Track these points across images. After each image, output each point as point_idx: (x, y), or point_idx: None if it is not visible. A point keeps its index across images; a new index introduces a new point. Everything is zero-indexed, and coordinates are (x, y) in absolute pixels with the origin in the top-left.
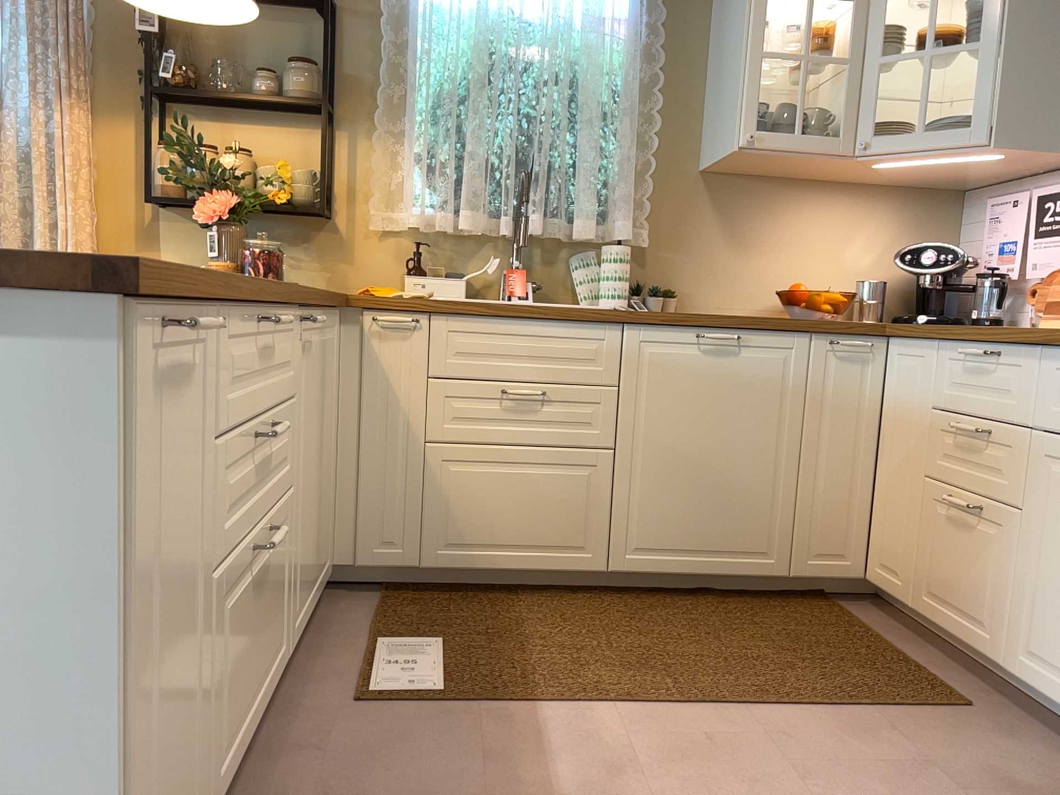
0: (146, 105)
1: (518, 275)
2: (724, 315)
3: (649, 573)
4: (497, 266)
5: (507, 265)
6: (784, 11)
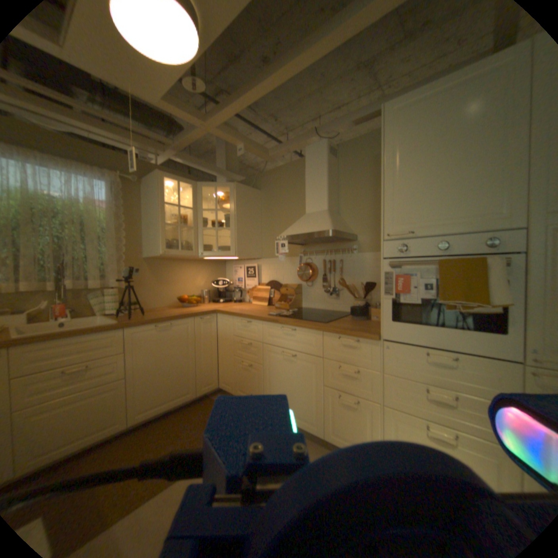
0: None
1: (58, 310)
2: (162, 317)
3: (144, 421)
4: (44, 305)
5: (50, 304)
6: (166, 206)
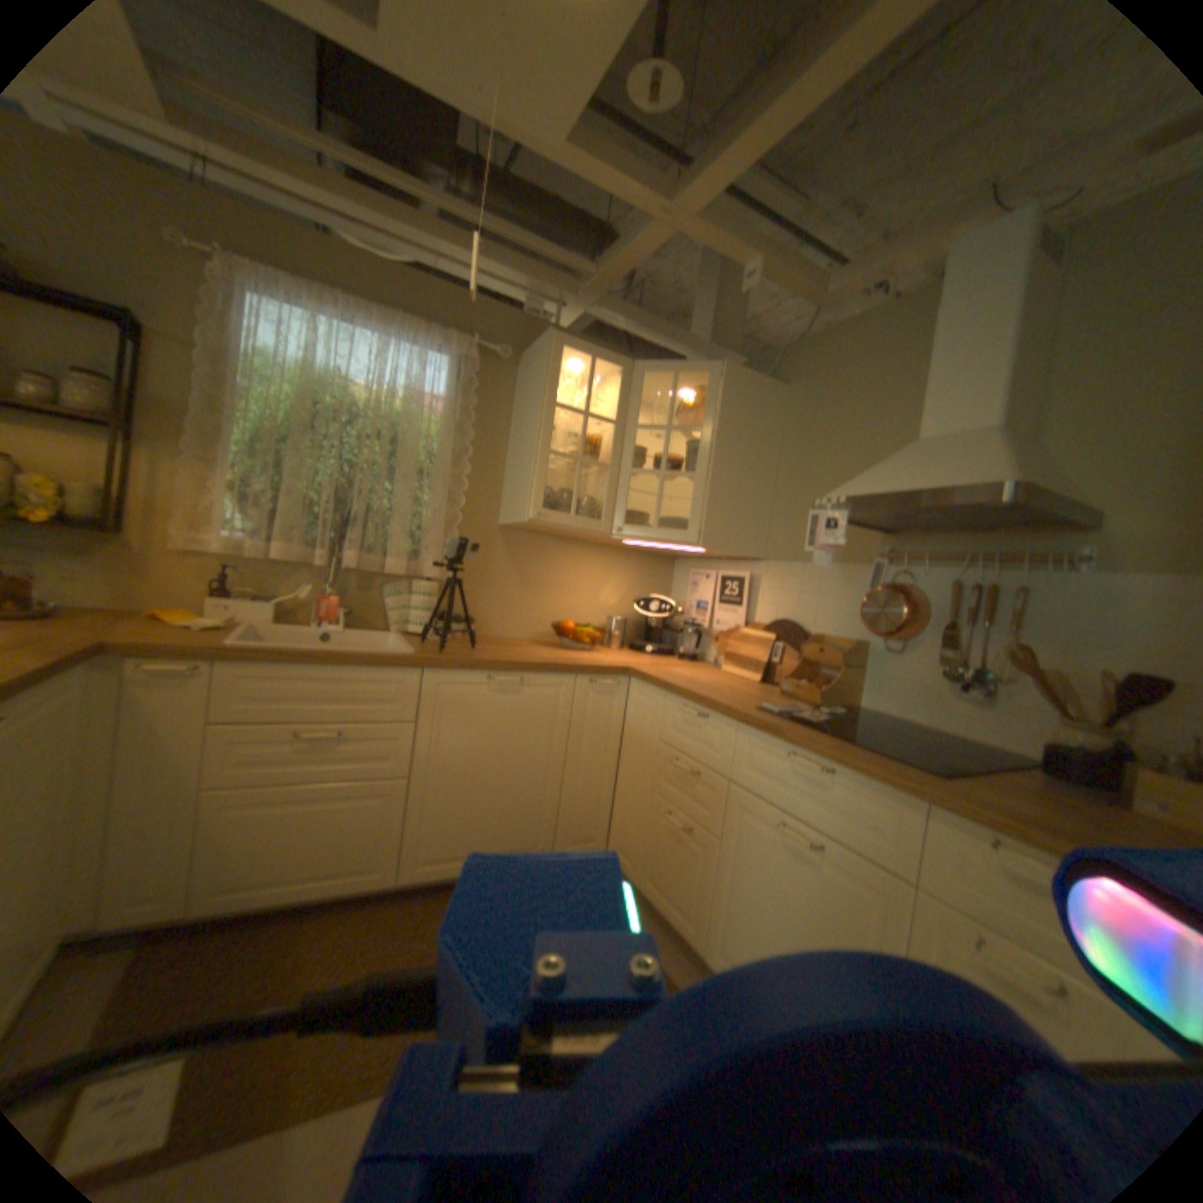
0: None
1: (328, 605)
2: (508, 658)
3: (434, 881)
4: (310, 592)
5: (319, 592)
6: (564, 415)
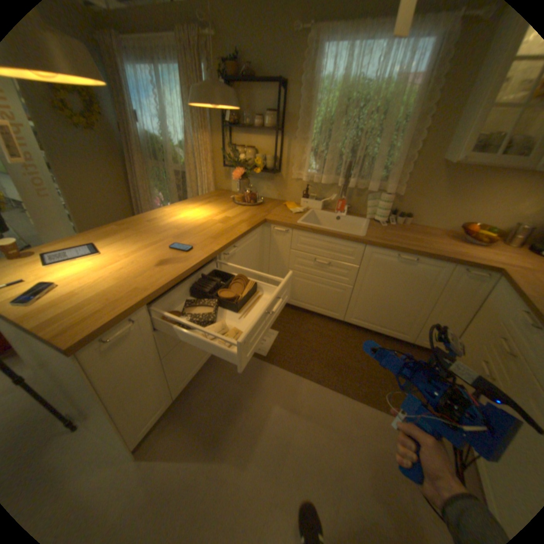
0: (224, 128)
1: (342, 204)
2: (415, 247)
3: (358, 326)
4: (337, 196)
5: (341, 196)
6: None
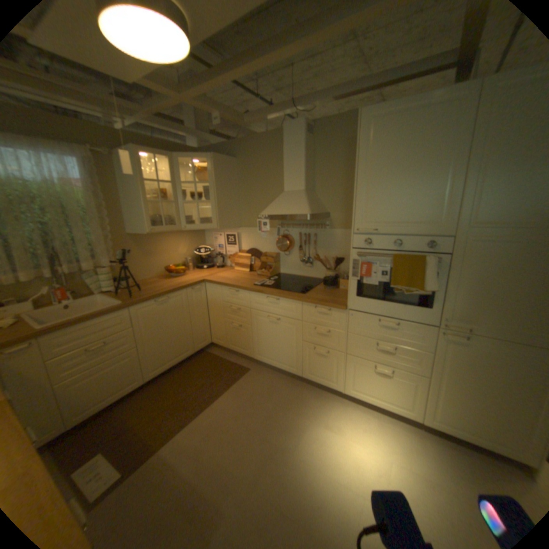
0: None
1: (59, 293)
2: (158, 291)
3: (156, 376)
4: (42, 289)
5: (47, 288)
6: (140, 176)
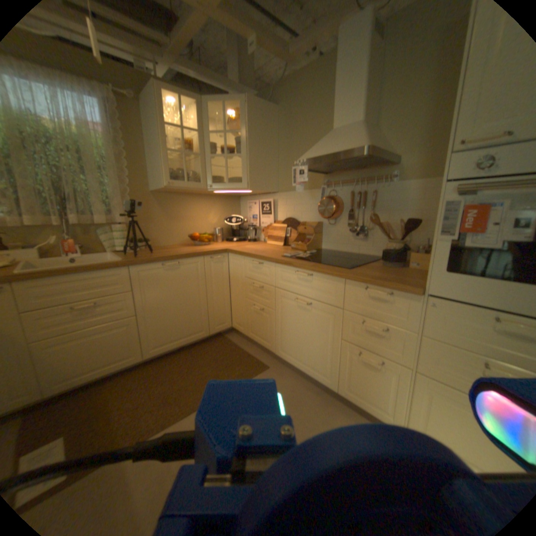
0: None
1: (67, 244)
2: (169, 255)
3: (158, 355)
4: (53, 239)
5: (59, 238)
6: (170, 129)
